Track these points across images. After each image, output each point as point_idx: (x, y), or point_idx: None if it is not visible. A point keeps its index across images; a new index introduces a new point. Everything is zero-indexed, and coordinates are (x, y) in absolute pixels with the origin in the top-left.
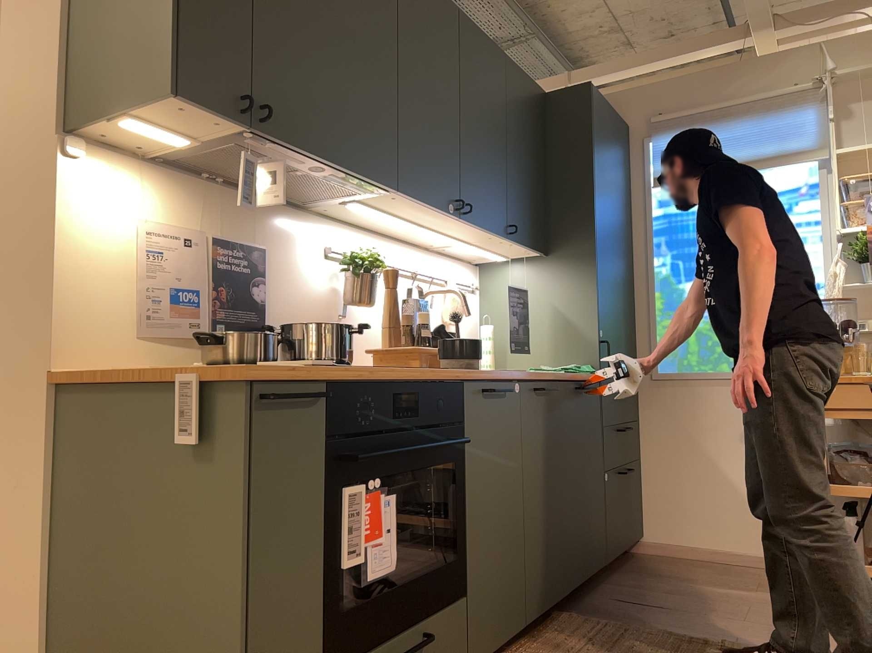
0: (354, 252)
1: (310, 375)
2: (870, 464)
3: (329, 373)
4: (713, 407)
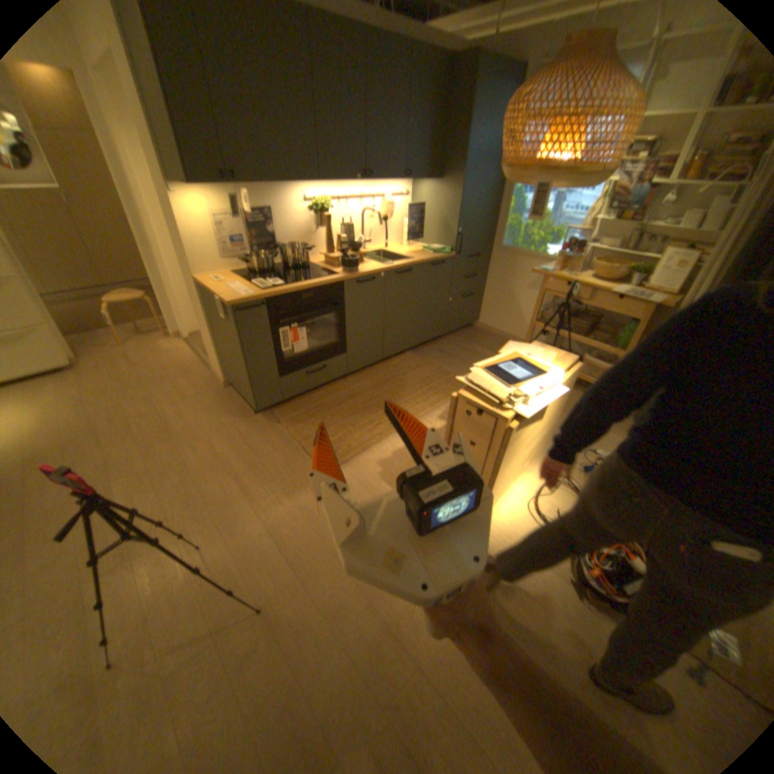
0: (315, 201)
1: (255, 298)
2: (558, 316)
3: (263, 296)
4: (520, 269)
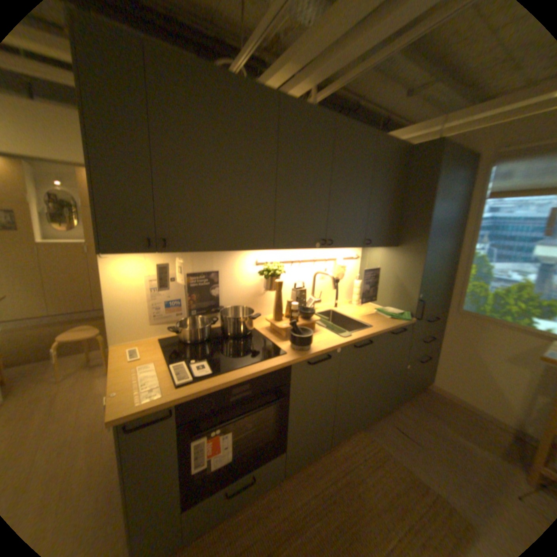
0: (268, 265)
1: (160, 408)
2: None
3: (174, 403)
4: (494, 338)
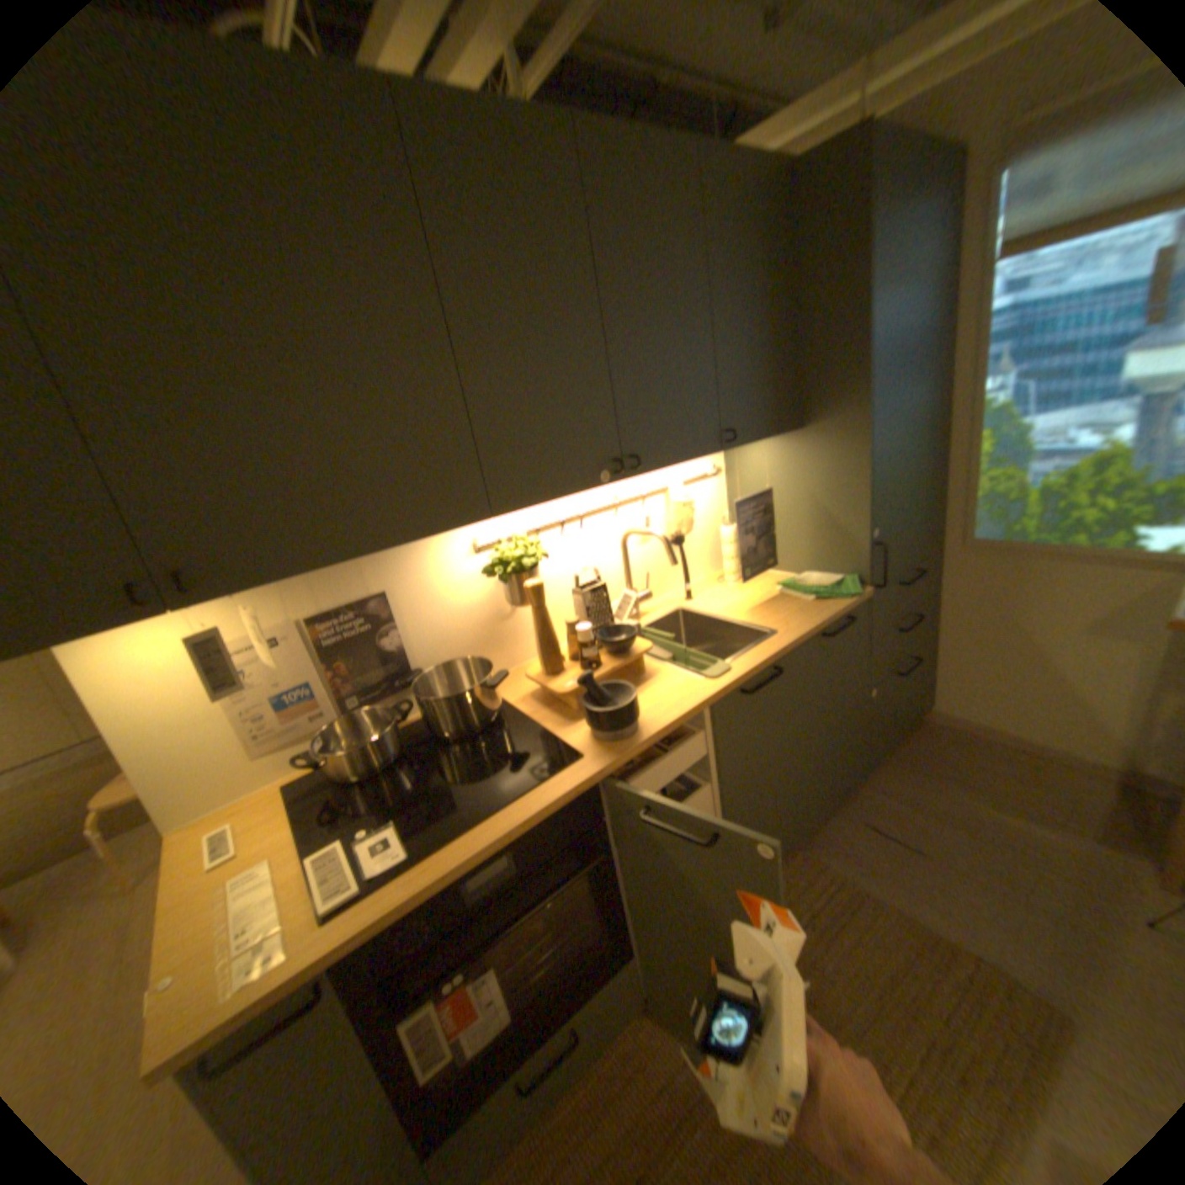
0: (502, 548)
1: (283, 991)
2: None
3: (317, 968)
4: (1051, 589)
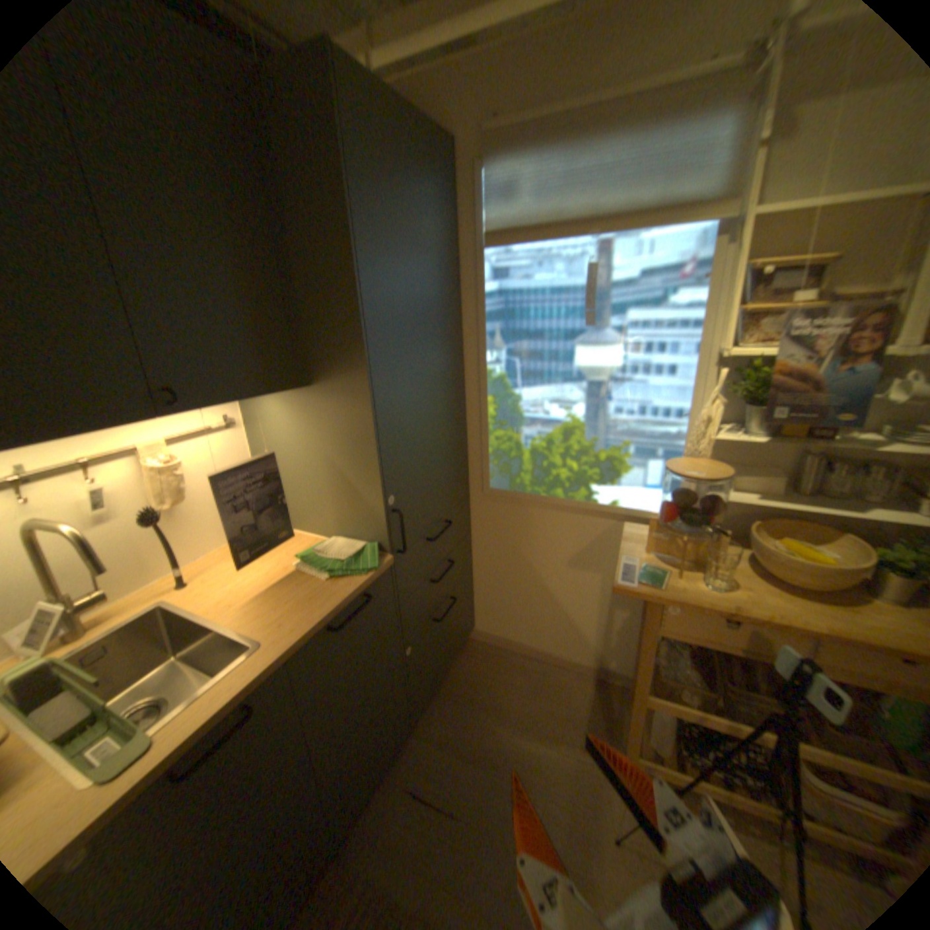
0: None
1: None
2: (701, 672)
3: None
4: (543, 531)
